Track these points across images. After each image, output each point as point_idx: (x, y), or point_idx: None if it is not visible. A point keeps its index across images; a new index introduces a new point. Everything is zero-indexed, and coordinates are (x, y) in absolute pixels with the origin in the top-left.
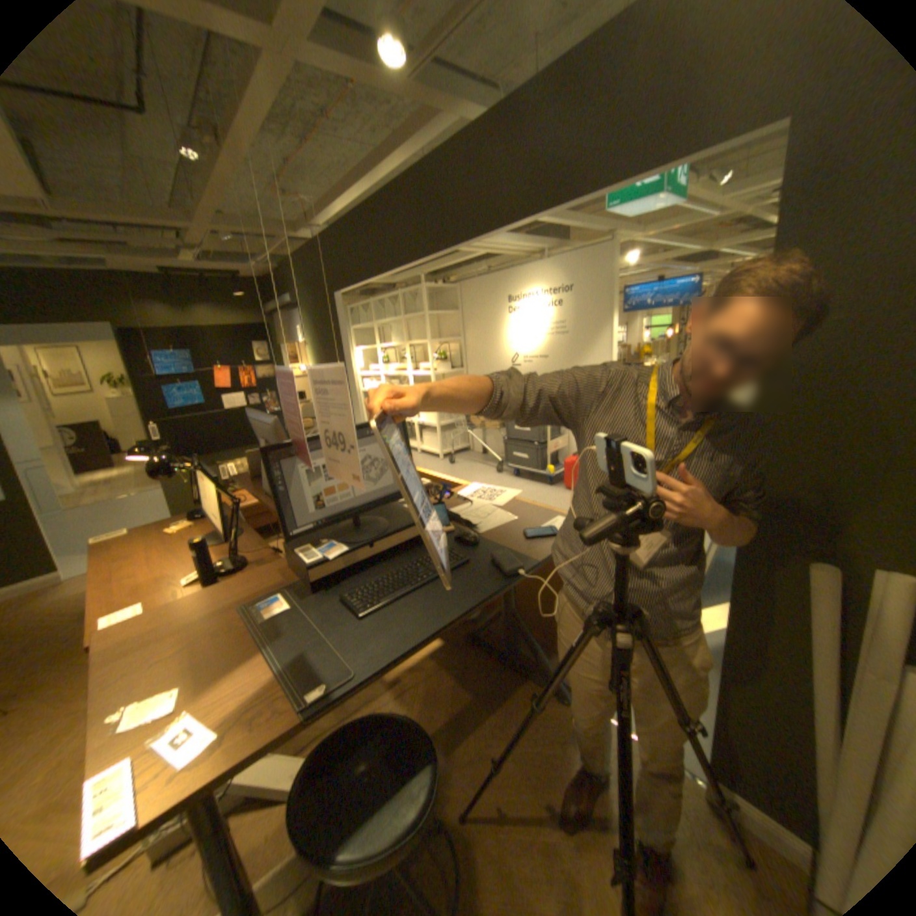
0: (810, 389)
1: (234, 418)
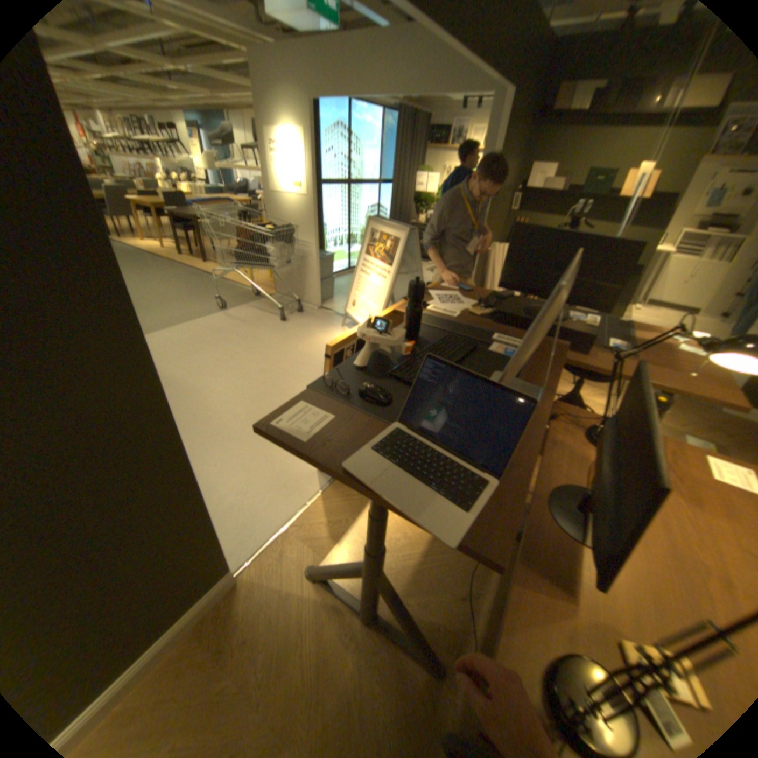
0: (498, 190)
1: None
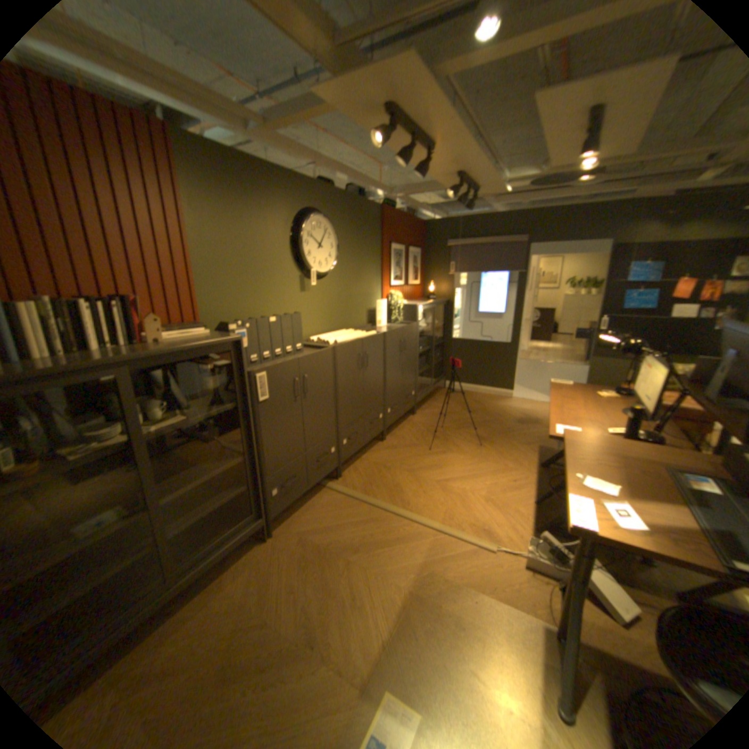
0: None
1: (676, 326)
